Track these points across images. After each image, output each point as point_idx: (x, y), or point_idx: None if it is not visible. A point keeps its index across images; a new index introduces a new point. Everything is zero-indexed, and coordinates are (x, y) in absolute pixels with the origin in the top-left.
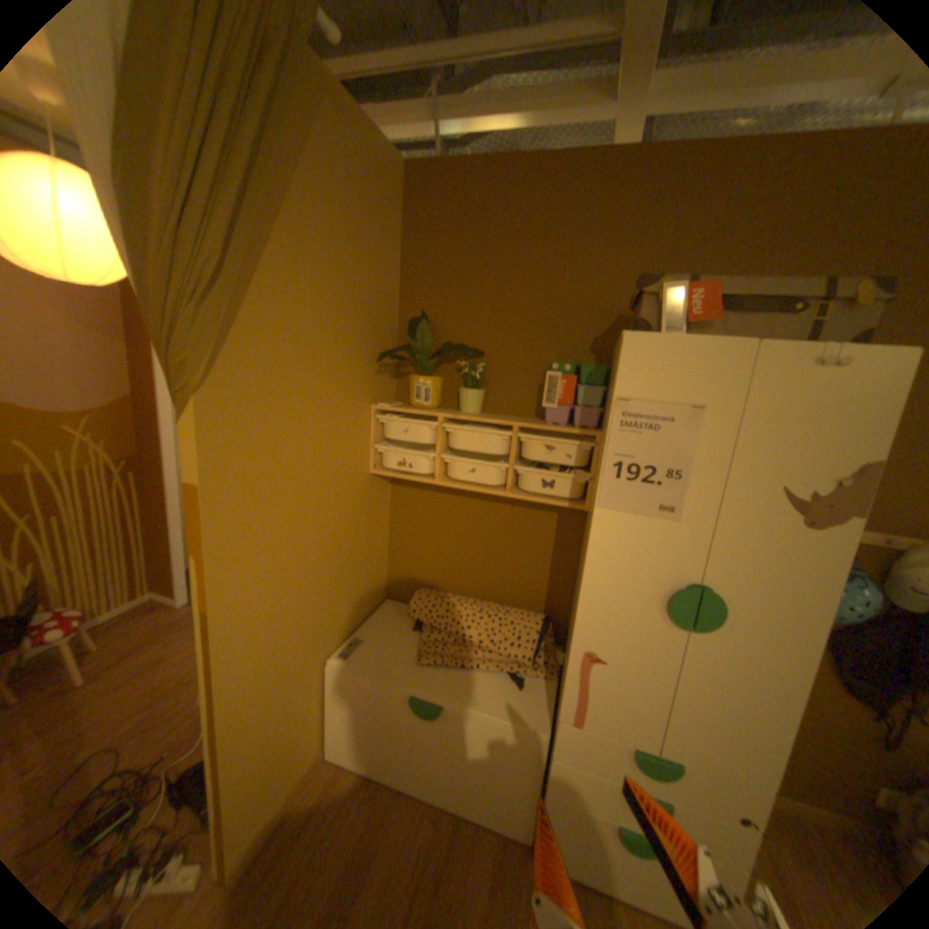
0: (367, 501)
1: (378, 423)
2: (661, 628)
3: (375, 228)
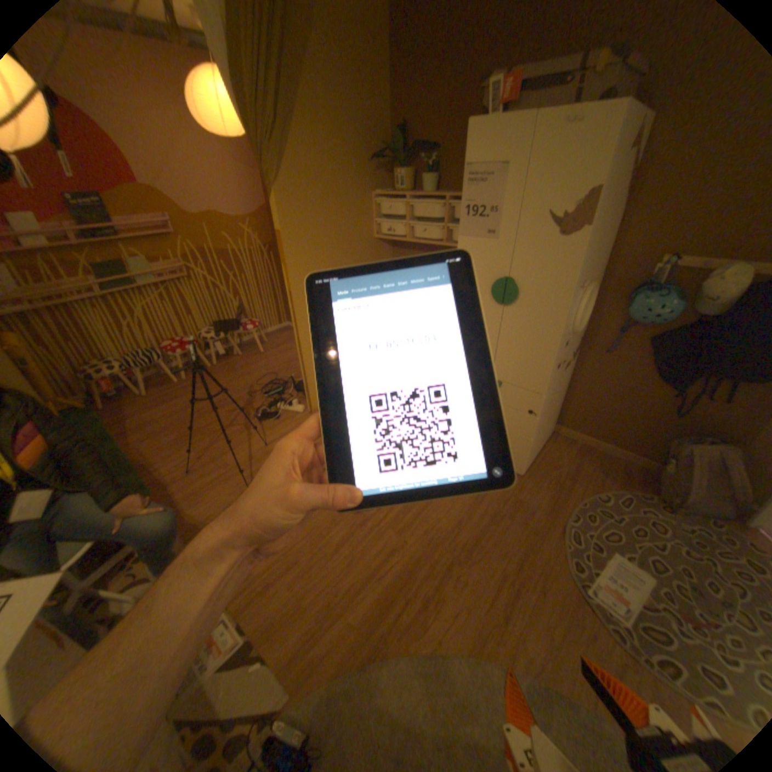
0: (373, 256)
1: (377, 205)
2: (489, 305)
3: (365, 63)
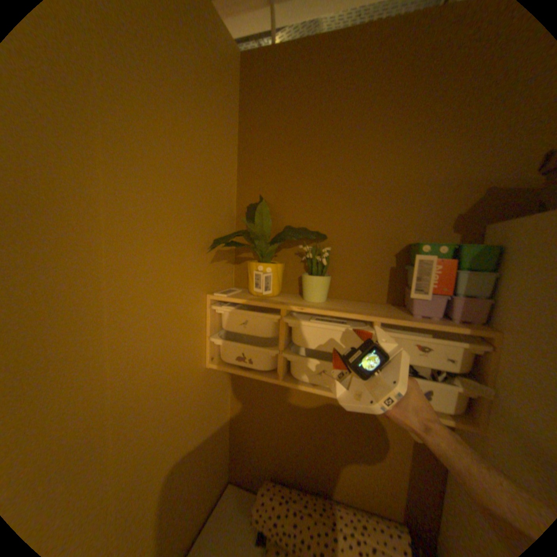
0: (205, 396)
1: (216, 312)
2: None
3: (209, 106)
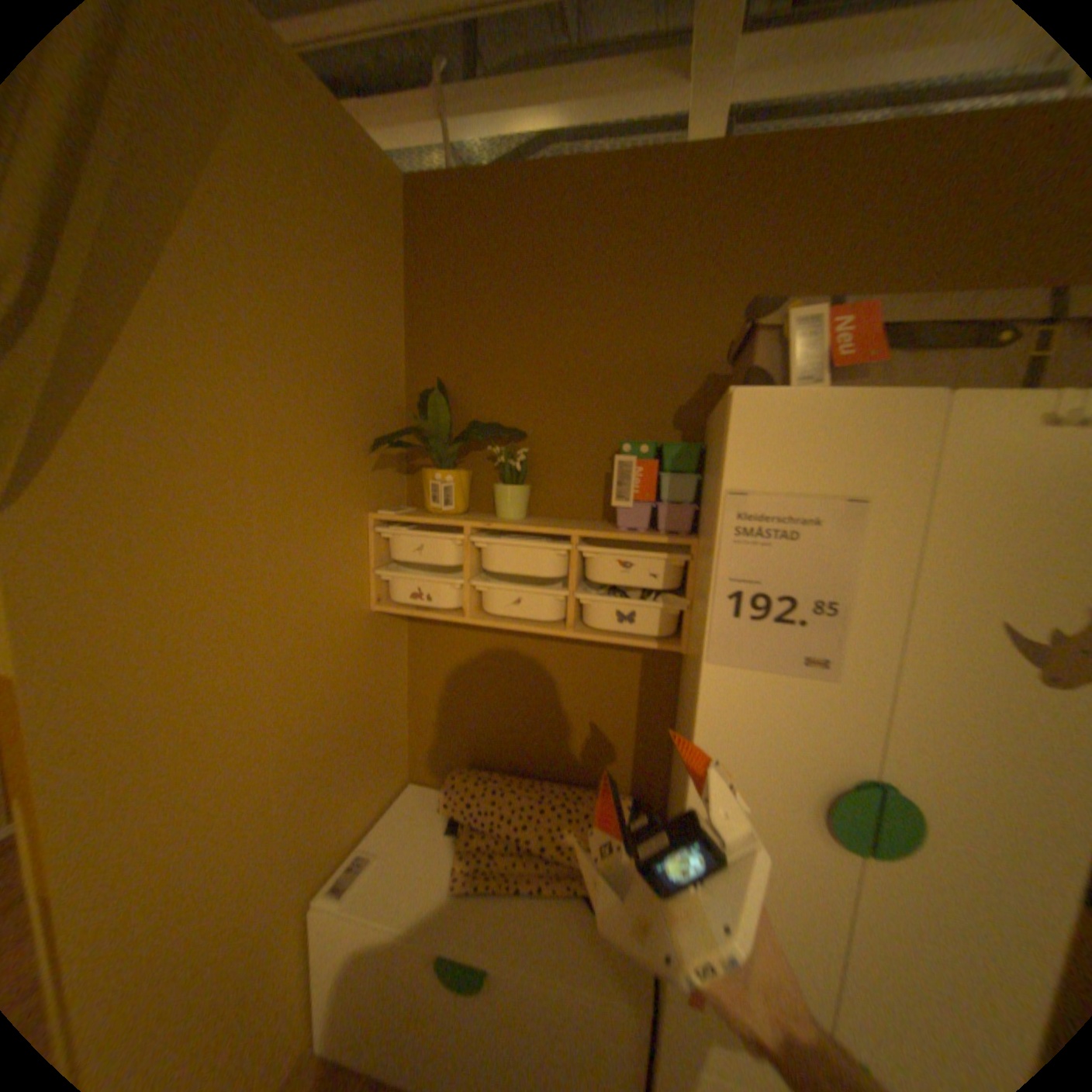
0: (370, 650)
1: (381, 539)
2: (819, 849)
3: (361, 263)
